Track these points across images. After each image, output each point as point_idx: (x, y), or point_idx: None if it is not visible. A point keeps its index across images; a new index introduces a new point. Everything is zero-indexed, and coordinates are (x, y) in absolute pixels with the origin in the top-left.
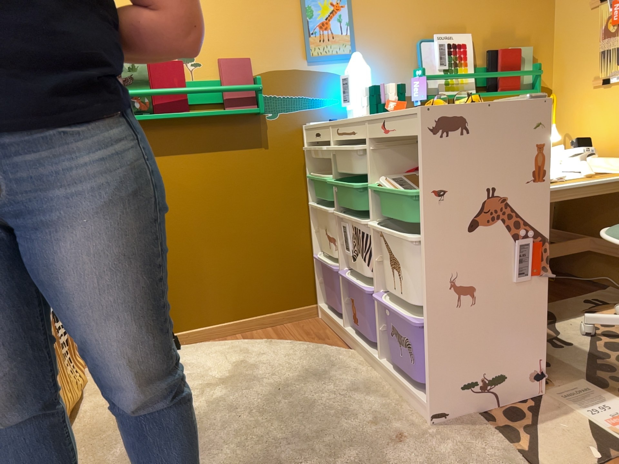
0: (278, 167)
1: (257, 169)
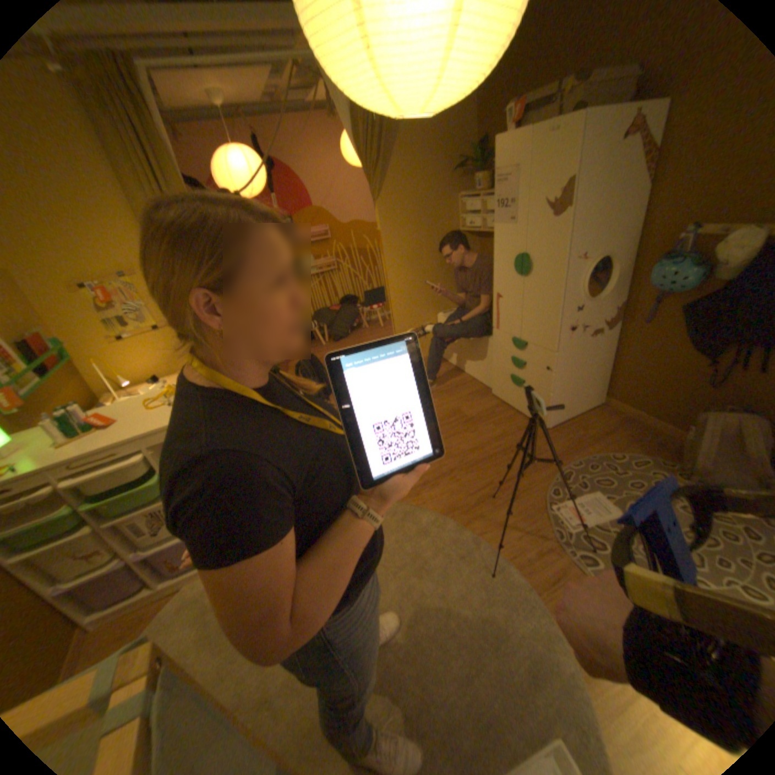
0: None
1: None
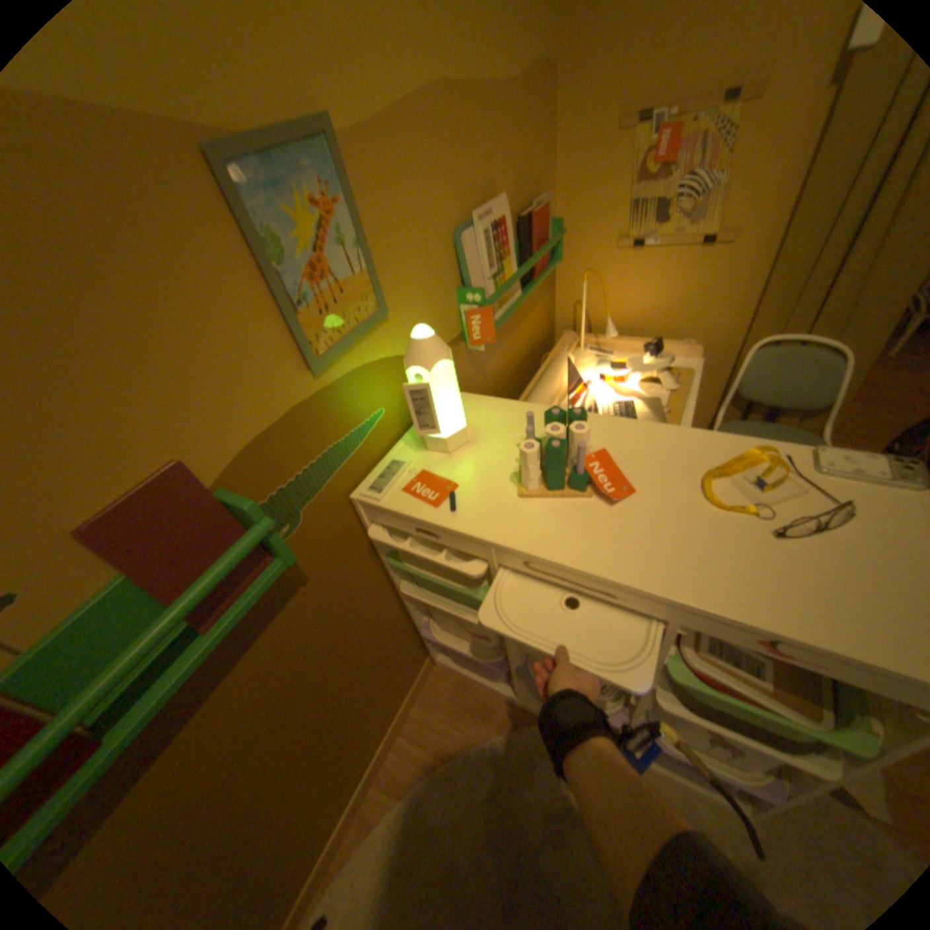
0: (338, 586)
1: (308, 624)
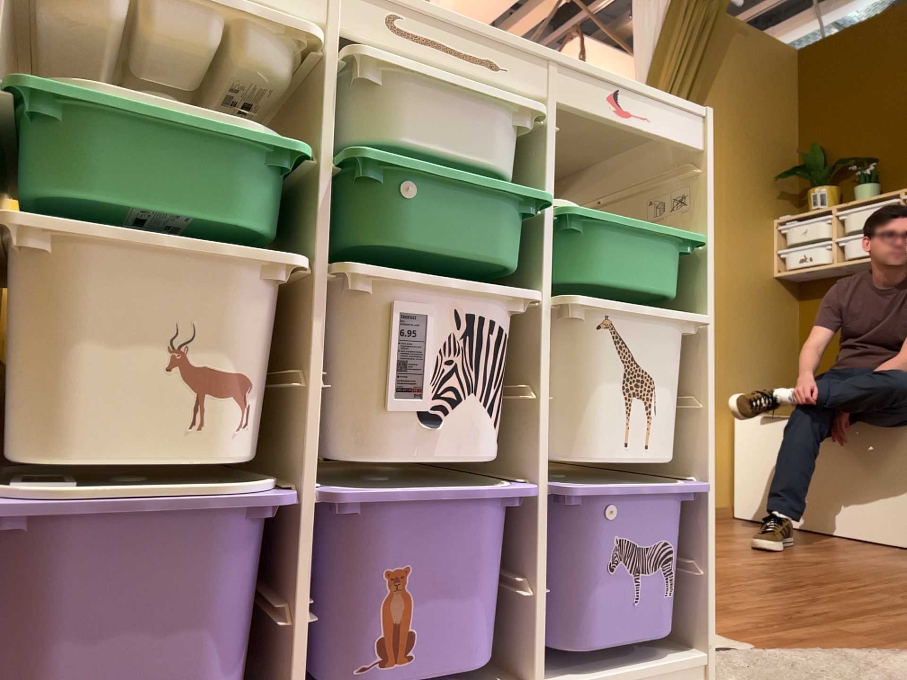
0: None
1: None
